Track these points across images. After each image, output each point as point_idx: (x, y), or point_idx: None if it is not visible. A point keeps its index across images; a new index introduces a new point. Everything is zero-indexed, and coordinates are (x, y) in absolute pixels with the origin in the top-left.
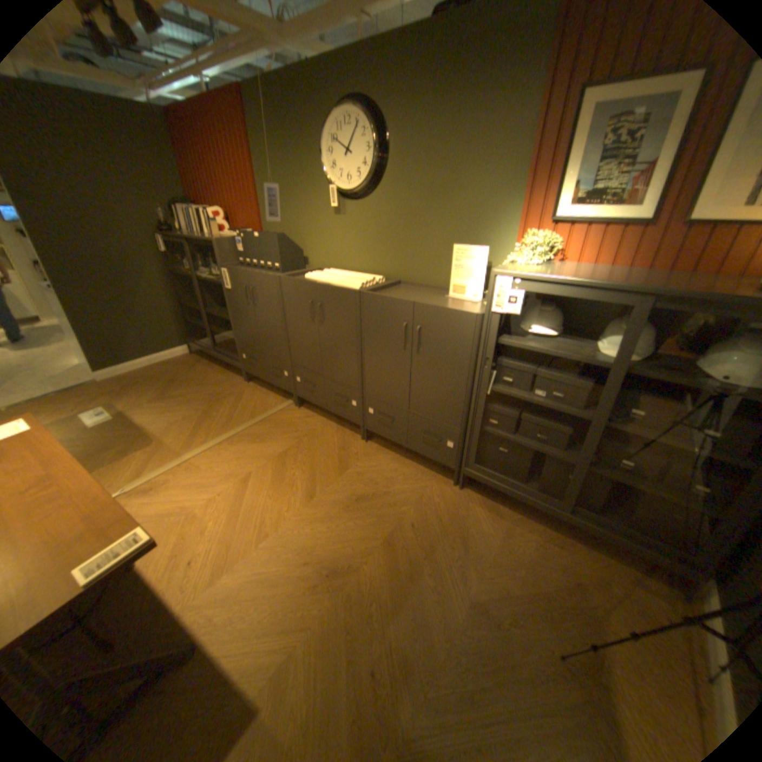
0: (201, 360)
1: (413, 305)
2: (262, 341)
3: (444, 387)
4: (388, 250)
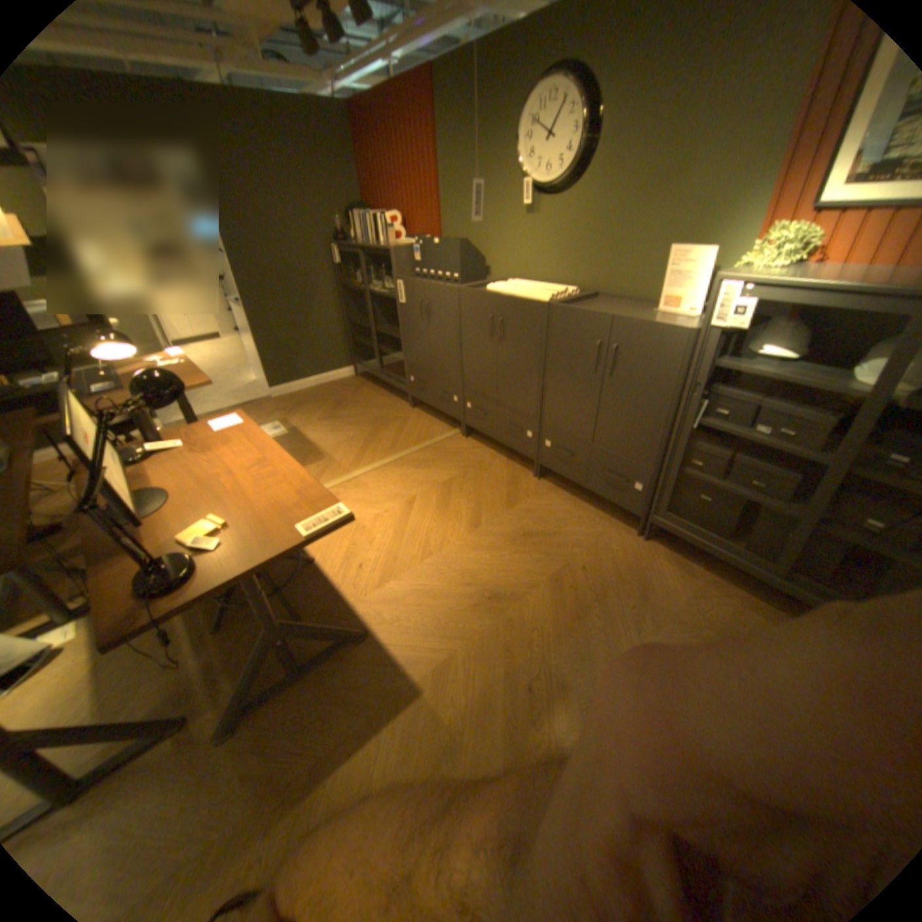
0: (370, 382)
1: (616, 317)
2: (437, 362)
3: (644, 417)
4: (591, 253)
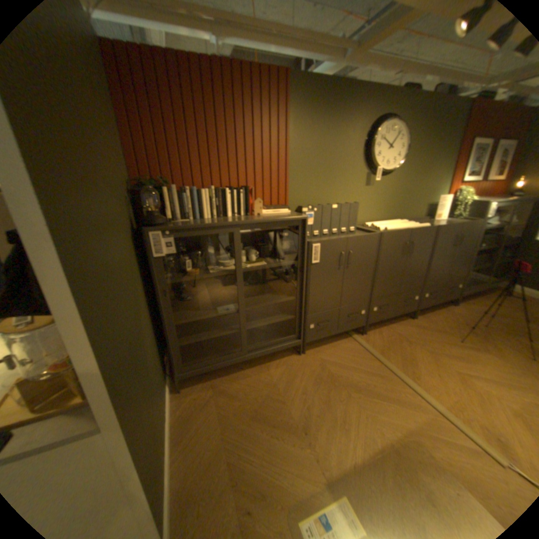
0: (208, 384)
1: (463, 224)
2: (344, 297)
3: (465, 259)
4: (396, 204)
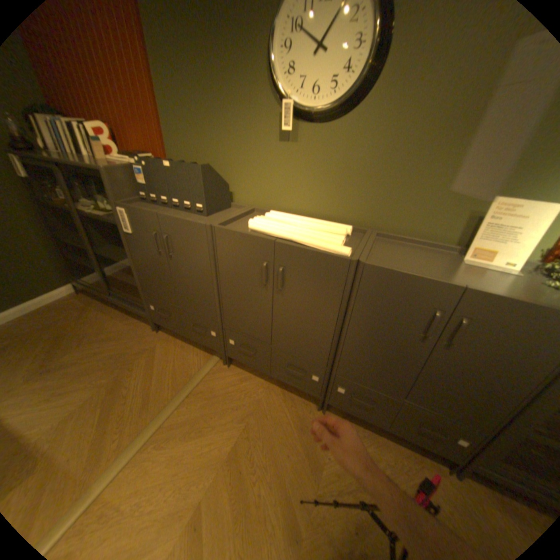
0: (93, 301)
1: (463, 290)
2: (180, 297)
3: (482, 390)
4: (359, 192)
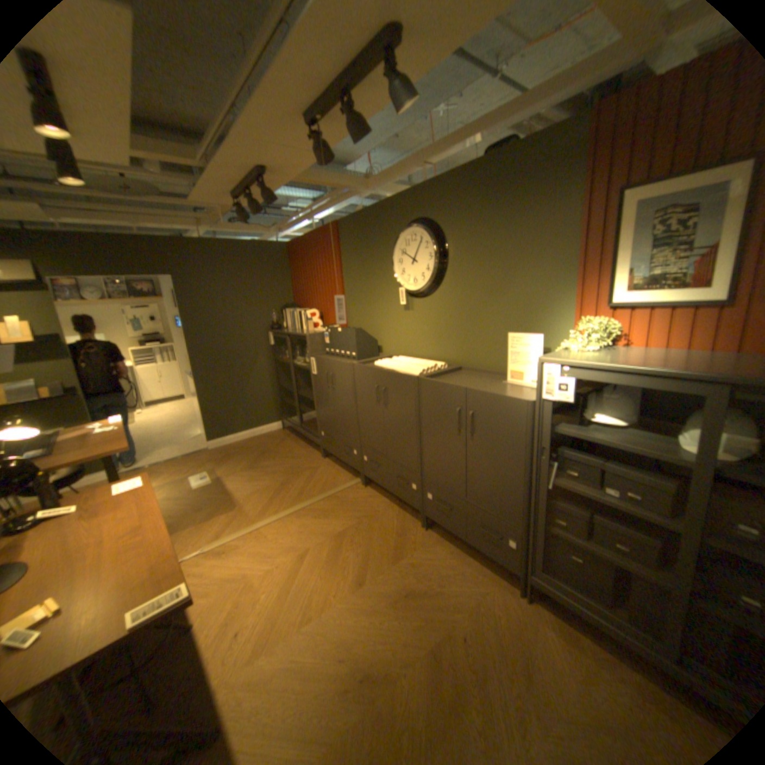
0: (290, 435)
1: (465, 391)
2: (337, 421)
3: (500, 477)
4: (450, 339)
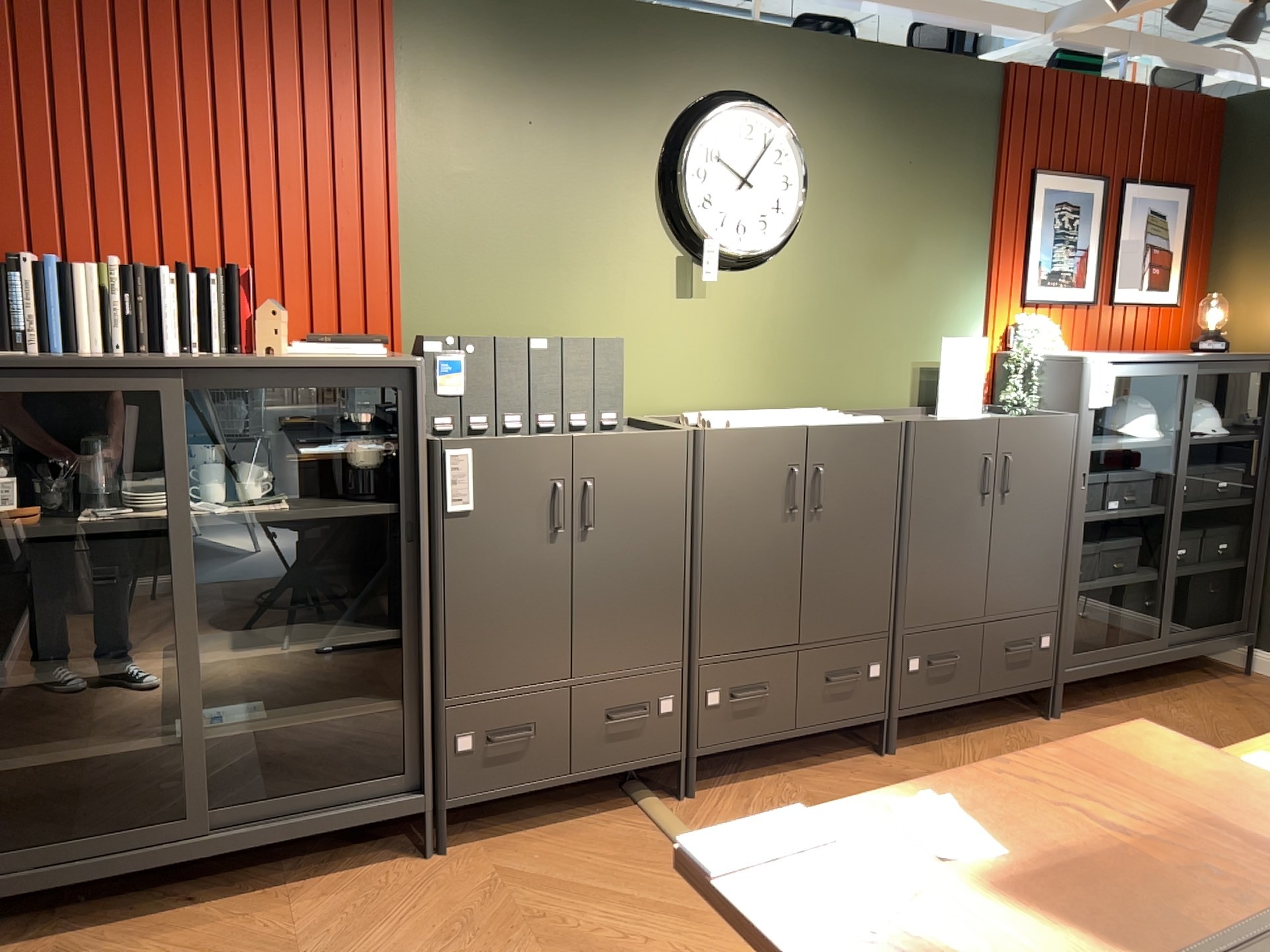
0: (44, 944)
1: (998, 424)
2: (583, 644)
3: (1038, 543)
4: (799, 360)
